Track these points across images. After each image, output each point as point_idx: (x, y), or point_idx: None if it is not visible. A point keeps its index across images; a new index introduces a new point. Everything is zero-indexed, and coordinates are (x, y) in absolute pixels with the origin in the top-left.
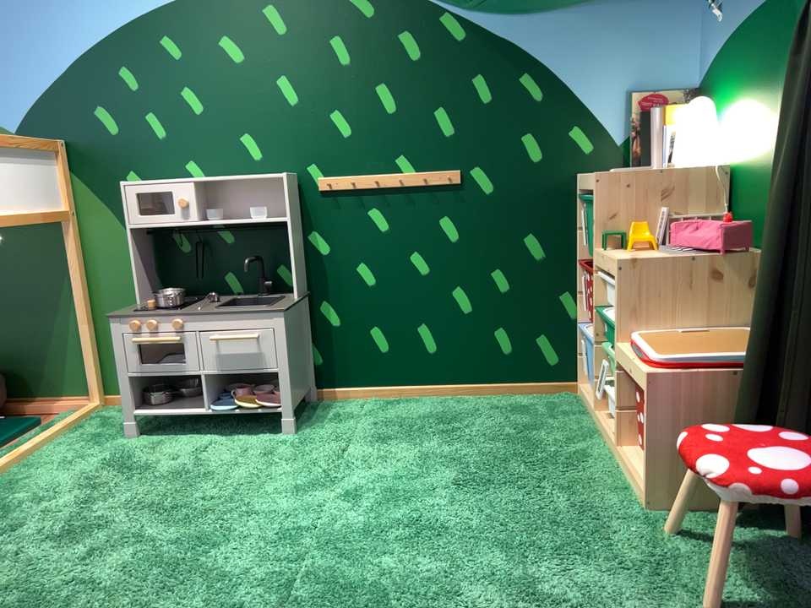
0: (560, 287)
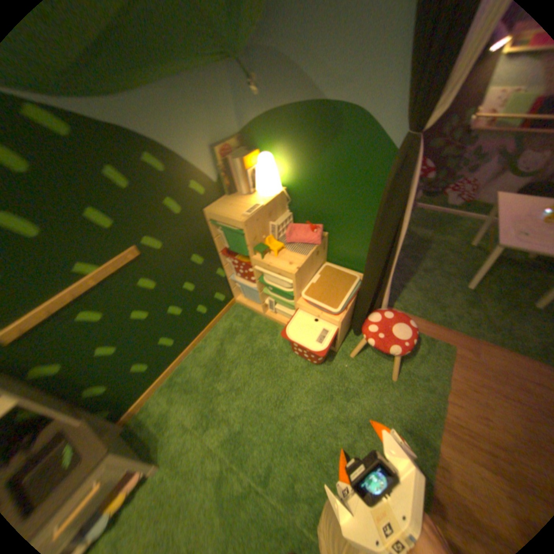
0: (216, 269)
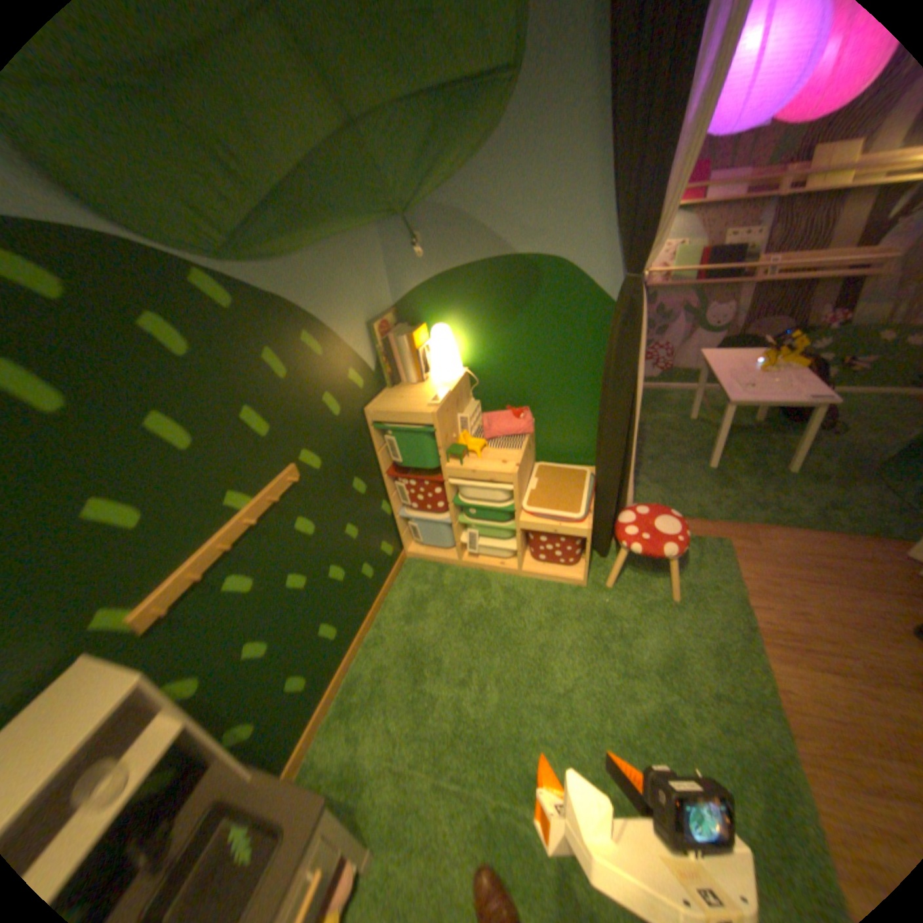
0: (380, 501)
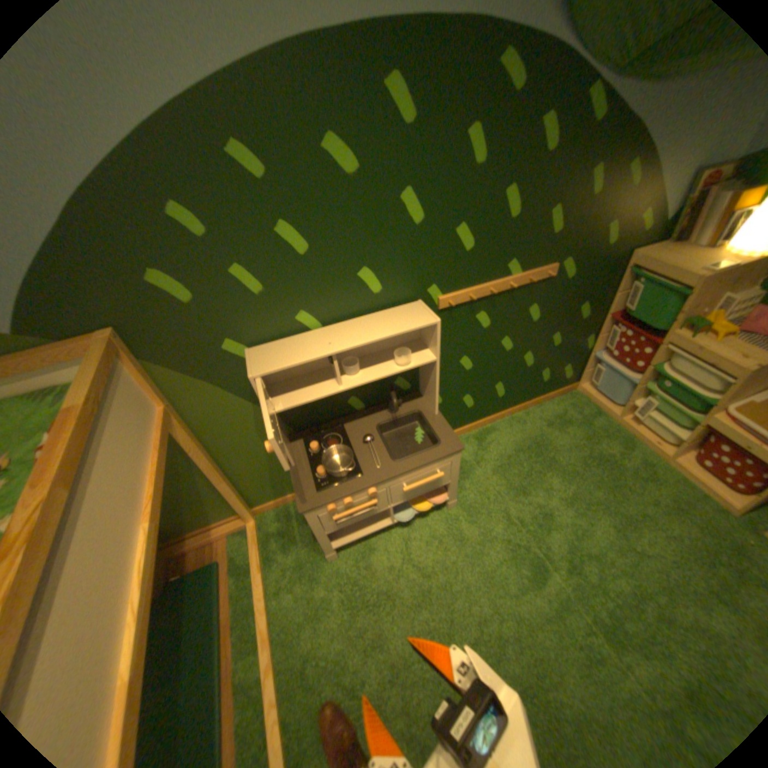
0: (590, 334)
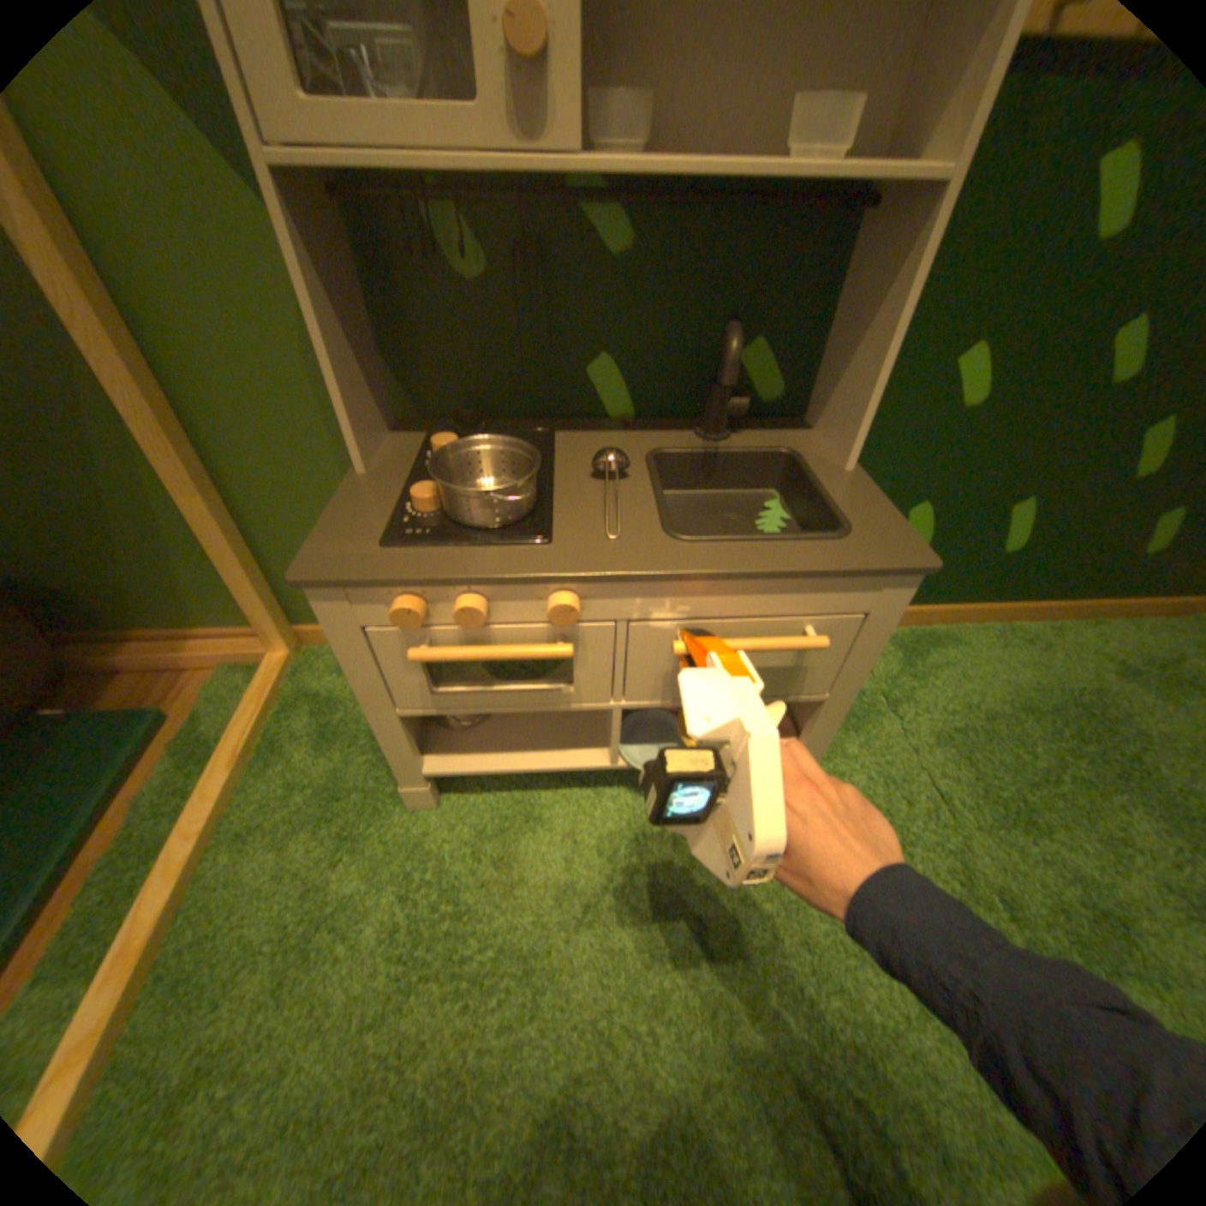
0: None
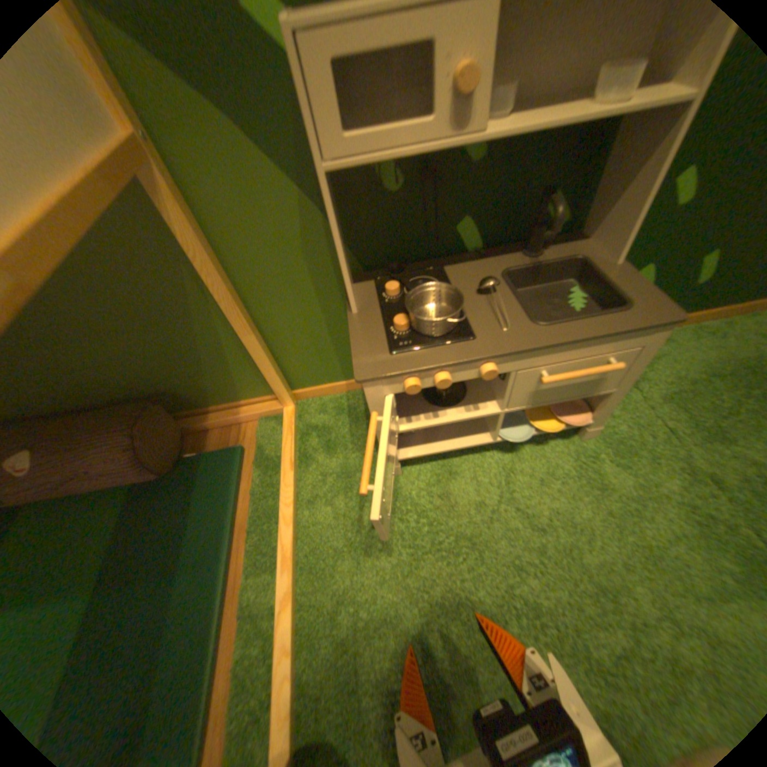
0: None
